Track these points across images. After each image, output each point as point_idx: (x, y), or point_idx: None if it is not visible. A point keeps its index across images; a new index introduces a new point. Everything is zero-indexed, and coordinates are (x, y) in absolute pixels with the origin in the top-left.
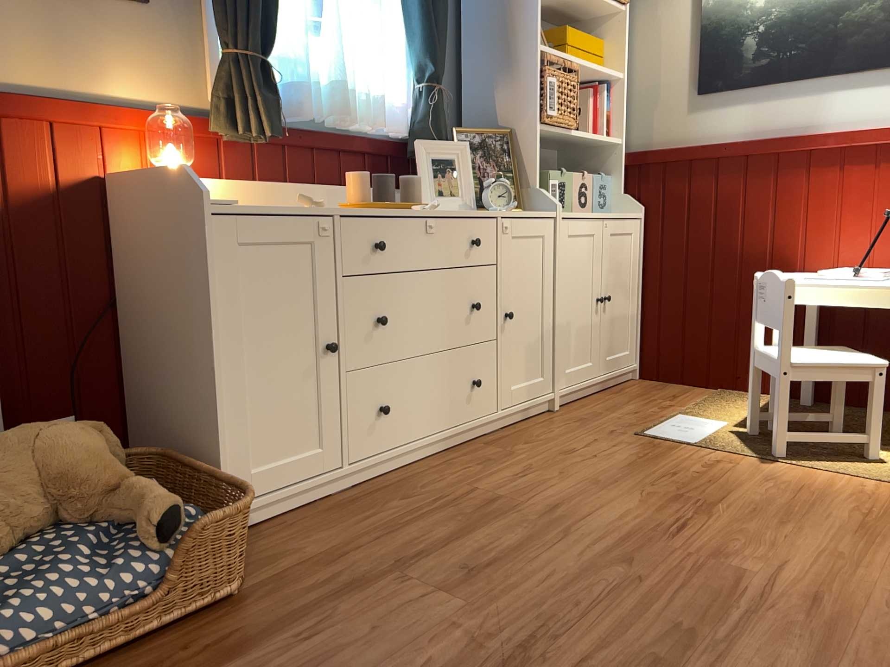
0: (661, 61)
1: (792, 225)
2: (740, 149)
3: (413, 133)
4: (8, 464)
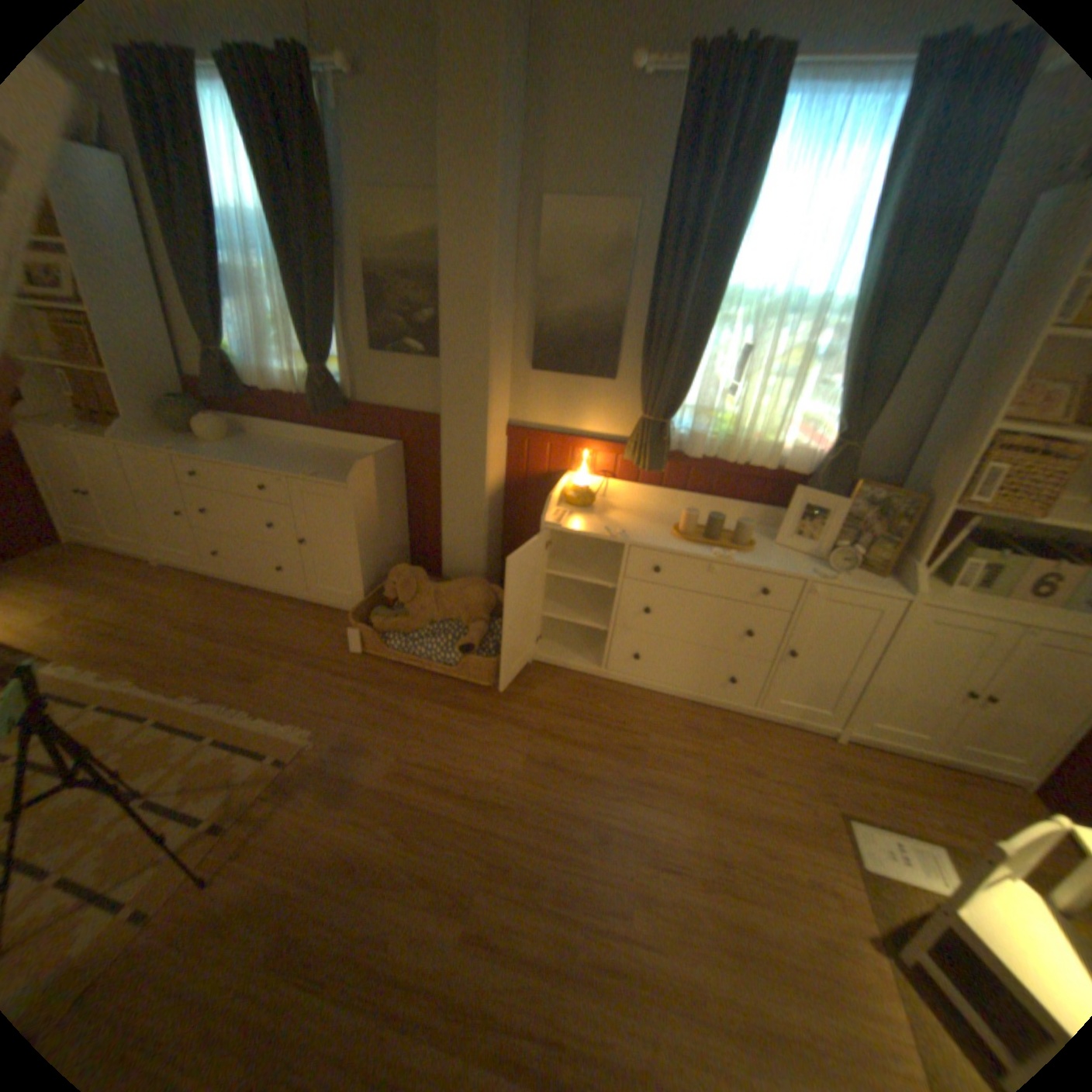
0: None
1: None
2: None
3: (815, 475)
4: (453, 594)
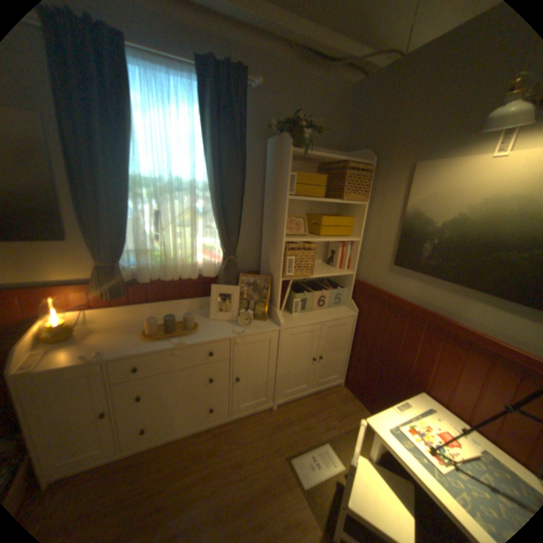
0: (381, 237)
1: (430, 366)
2: (409, 308)
3: (218, 276)
4: None
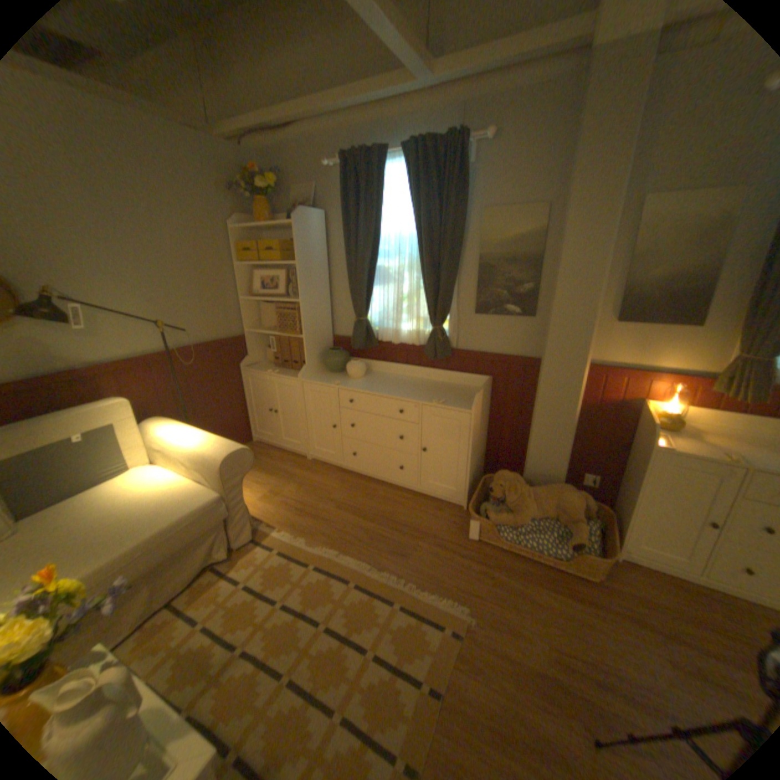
0: None
1: None
2: None
3: None
4: (551, 497)
